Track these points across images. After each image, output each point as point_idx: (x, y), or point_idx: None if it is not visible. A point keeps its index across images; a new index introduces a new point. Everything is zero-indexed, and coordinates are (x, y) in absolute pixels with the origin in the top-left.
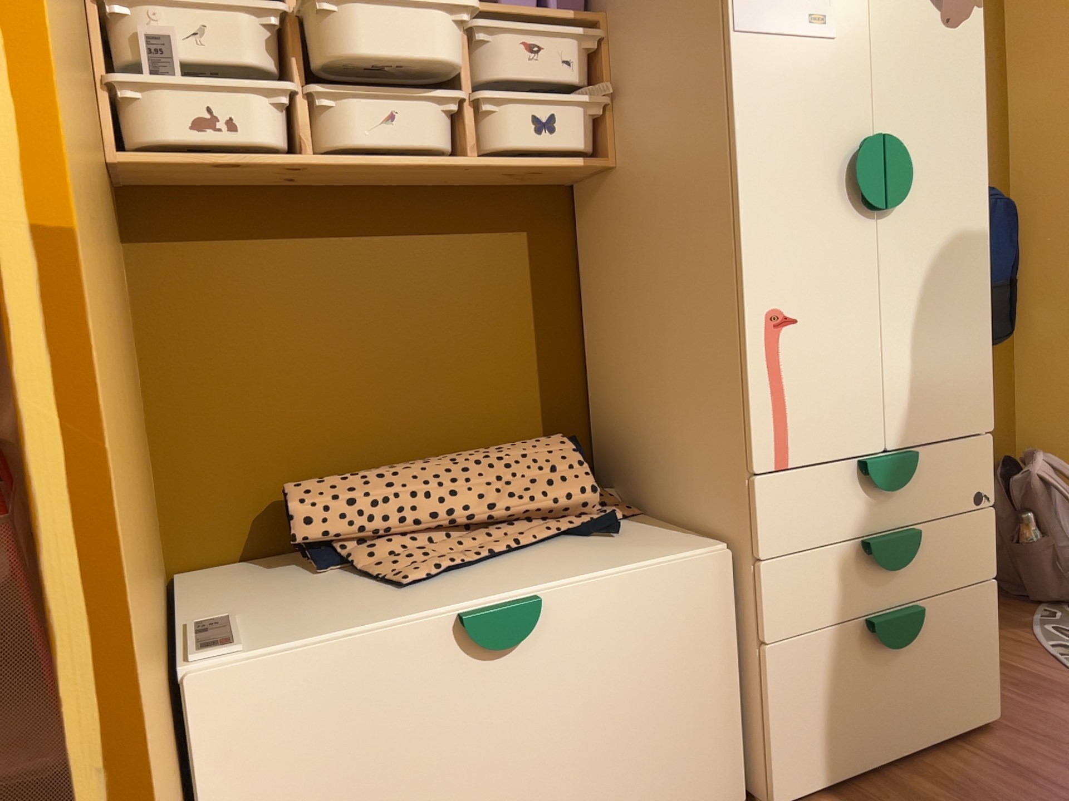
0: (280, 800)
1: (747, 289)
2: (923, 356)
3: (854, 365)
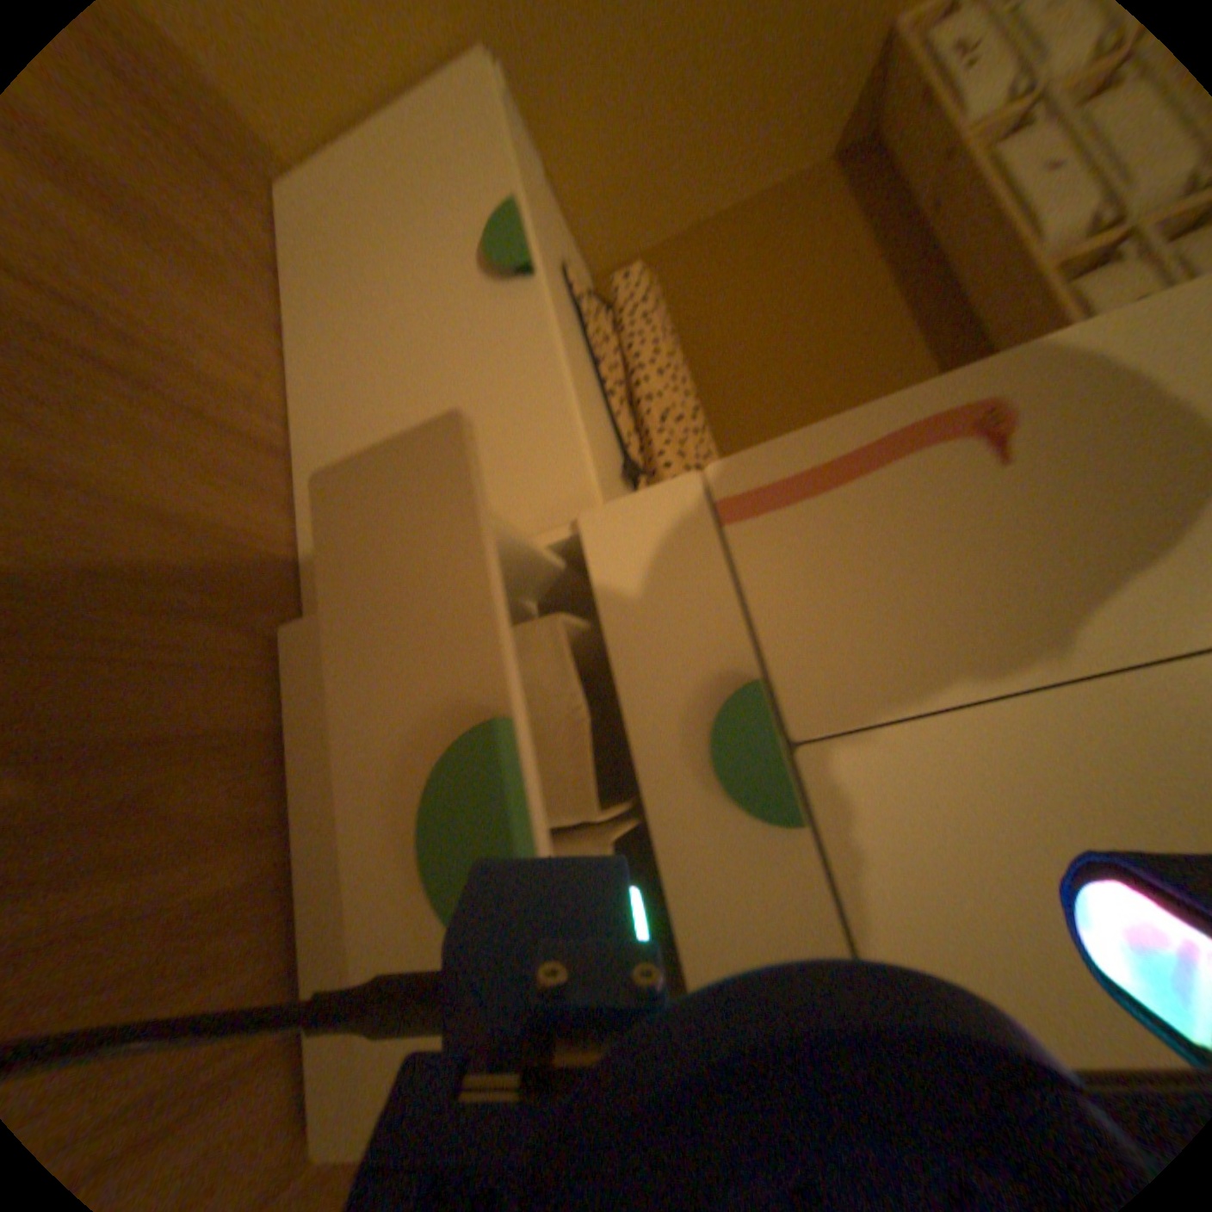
0: (390, 159)
1: (1023, 352)
2: (1045, 838)
3: (952, 626)
